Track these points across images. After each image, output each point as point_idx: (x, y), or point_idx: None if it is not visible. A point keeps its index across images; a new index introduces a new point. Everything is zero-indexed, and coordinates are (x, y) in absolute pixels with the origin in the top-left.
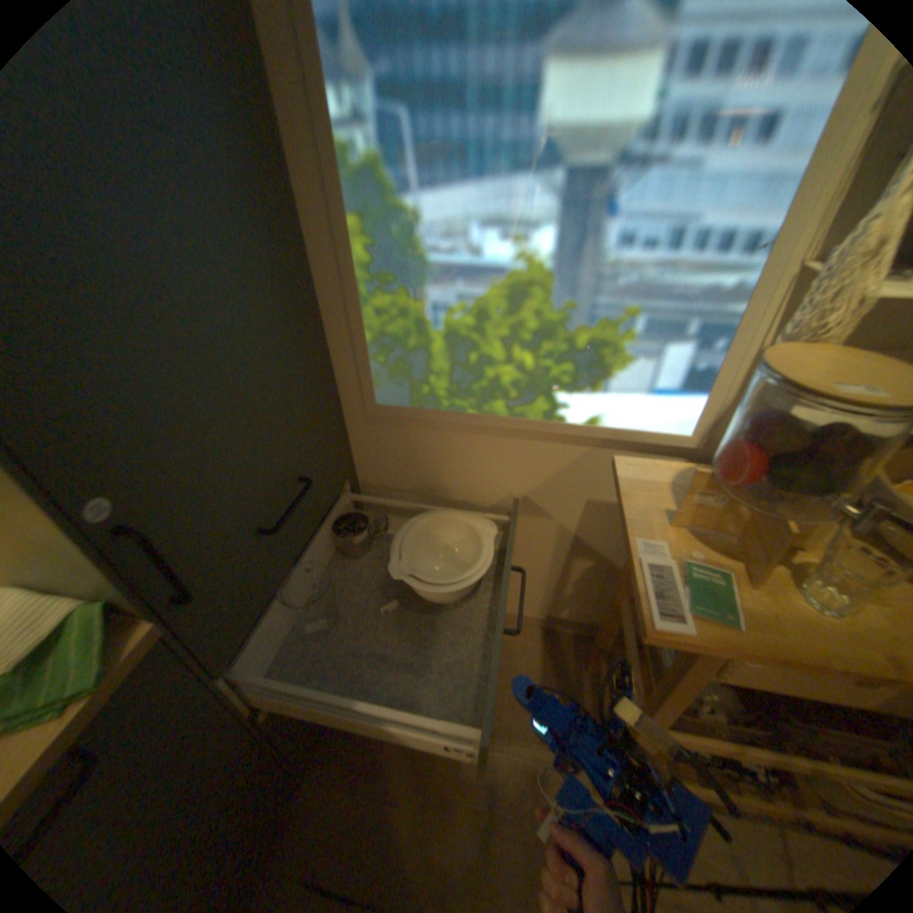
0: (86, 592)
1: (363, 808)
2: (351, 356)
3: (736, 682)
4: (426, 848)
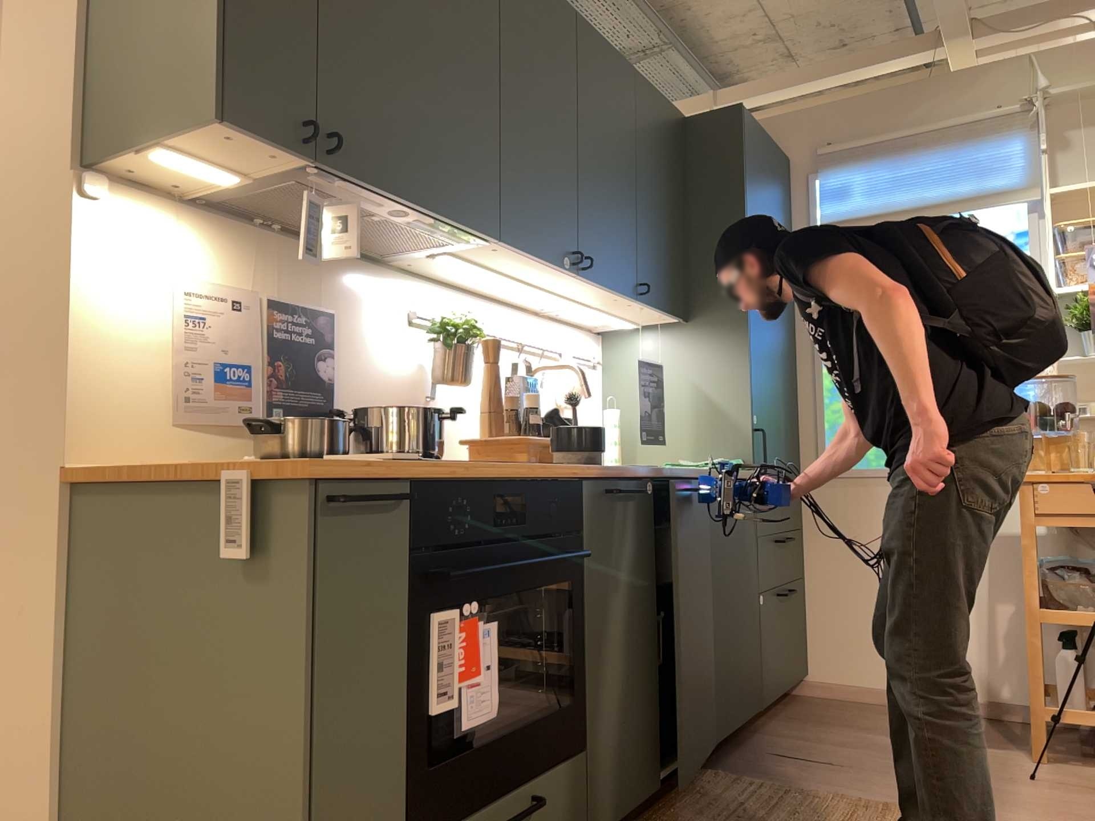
0: (732, 458)
1: (815, 744)
2: (813, 440)
3: (1053, 525)
4: (874, 757)
